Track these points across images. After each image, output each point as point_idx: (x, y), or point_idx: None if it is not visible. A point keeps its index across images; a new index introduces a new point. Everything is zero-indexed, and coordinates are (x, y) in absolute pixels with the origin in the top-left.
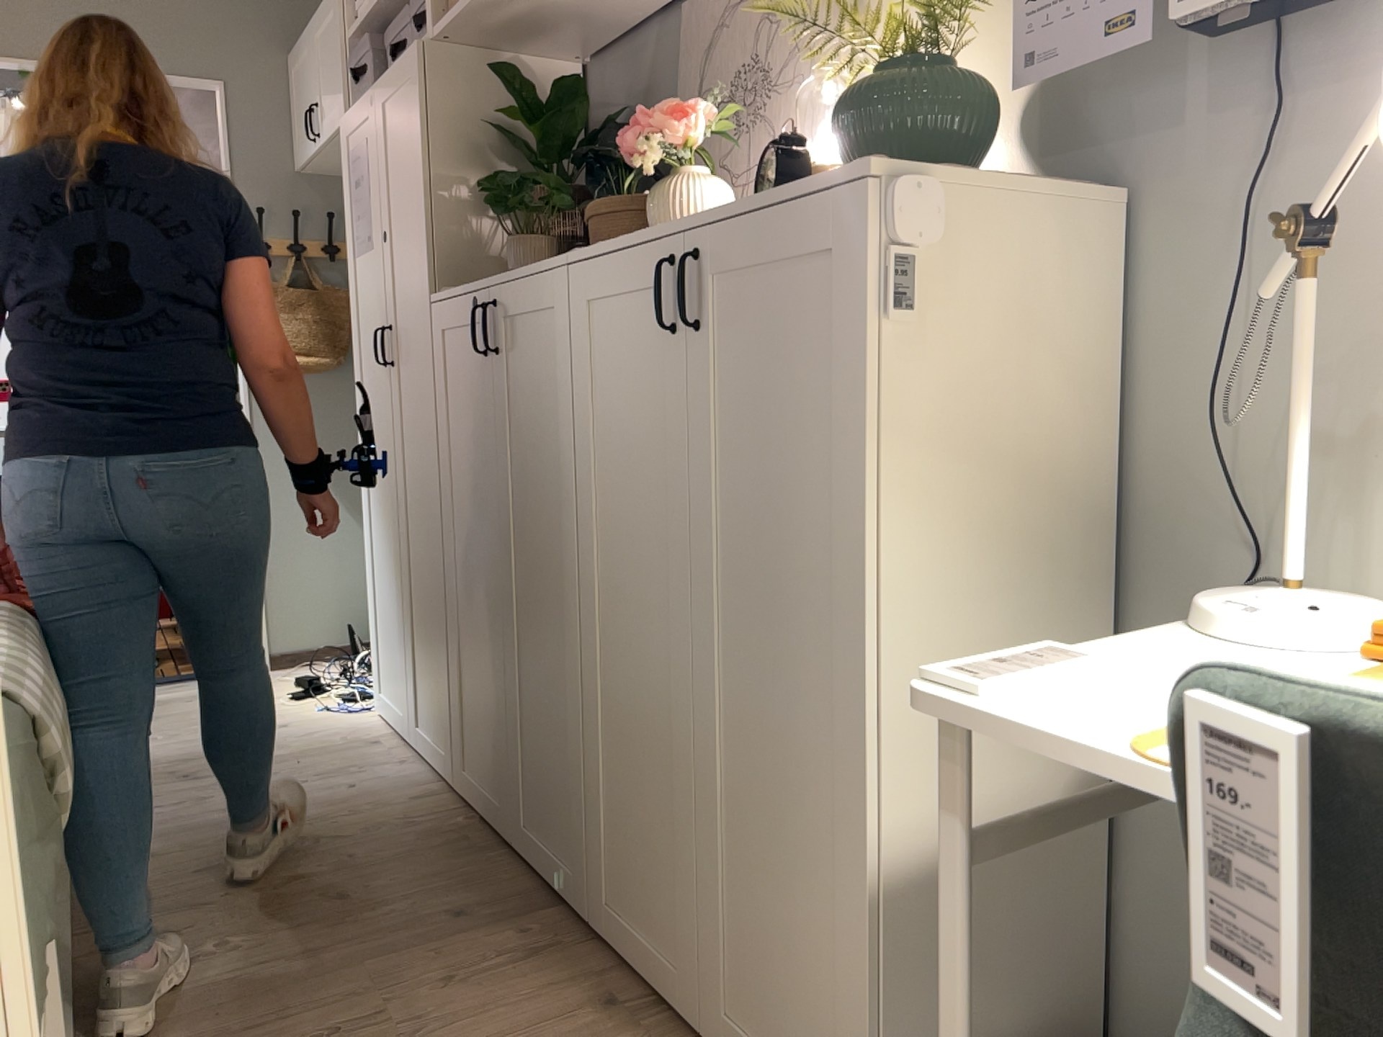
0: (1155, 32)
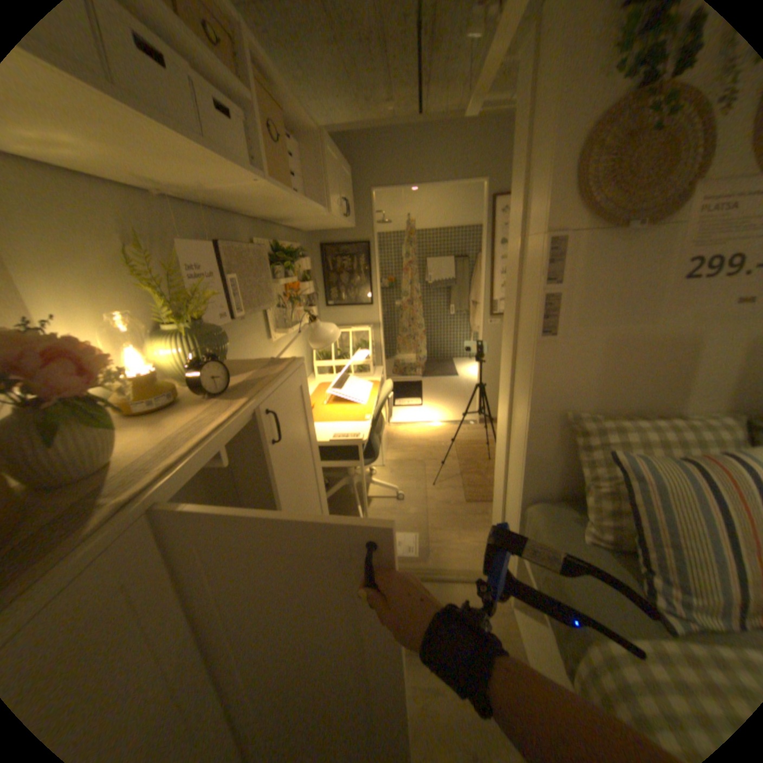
0: (229, 317)
